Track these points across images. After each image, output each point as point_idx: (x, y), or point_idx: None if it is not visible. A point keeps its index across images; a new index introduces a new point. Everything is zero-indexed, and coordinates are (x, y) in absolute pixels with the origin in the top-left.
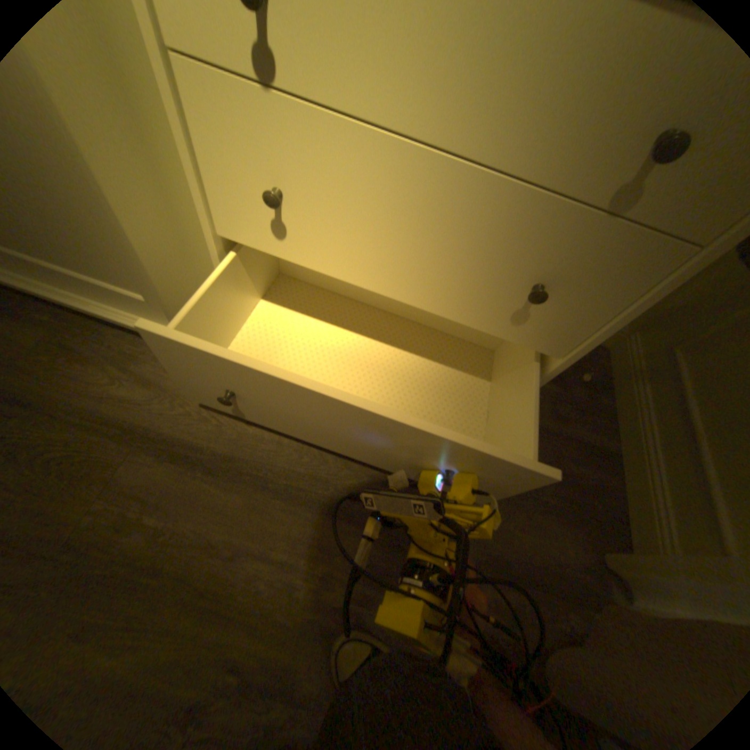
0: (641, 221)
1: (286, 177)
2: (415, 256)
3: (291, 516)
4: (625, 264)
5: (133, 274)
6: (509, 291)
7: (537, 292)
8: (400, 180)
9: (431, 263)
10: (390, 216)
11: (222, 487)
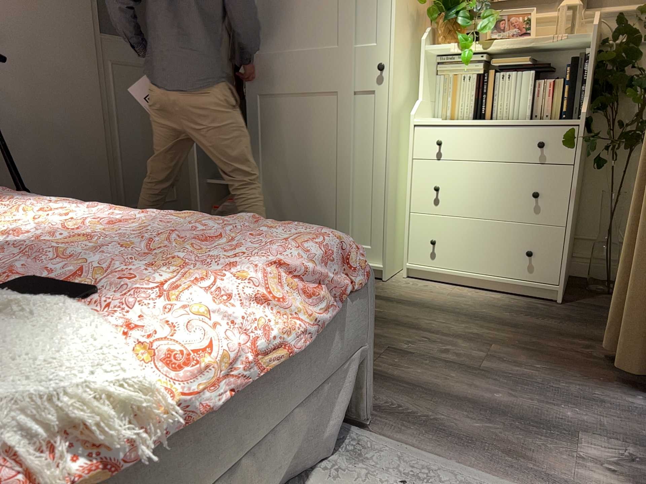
0: (552, 165)
1: (442, 182)
2: (488, 197)
3: (444, 316)
4: (557, 178)
5: (374, 232)
6: (527, 200)
7: (534, 194)
8: (478, 173)
9: (495, 198)
10: (477, 185)
11: (407, 308)
